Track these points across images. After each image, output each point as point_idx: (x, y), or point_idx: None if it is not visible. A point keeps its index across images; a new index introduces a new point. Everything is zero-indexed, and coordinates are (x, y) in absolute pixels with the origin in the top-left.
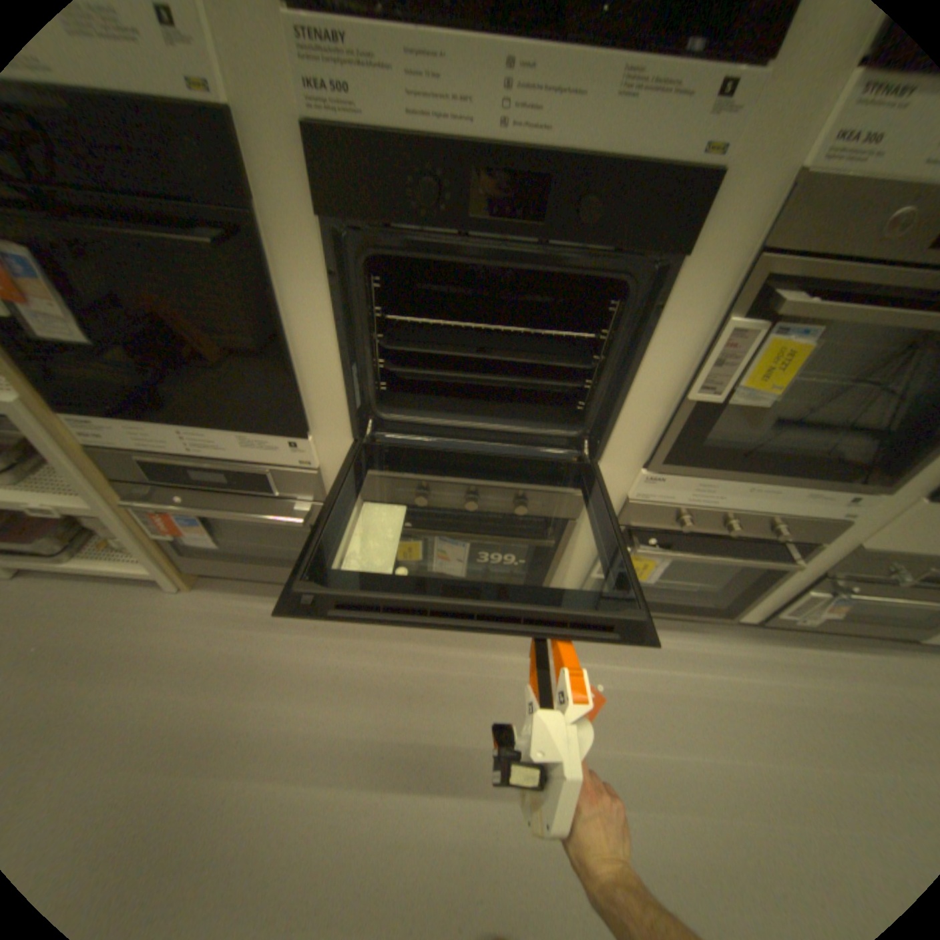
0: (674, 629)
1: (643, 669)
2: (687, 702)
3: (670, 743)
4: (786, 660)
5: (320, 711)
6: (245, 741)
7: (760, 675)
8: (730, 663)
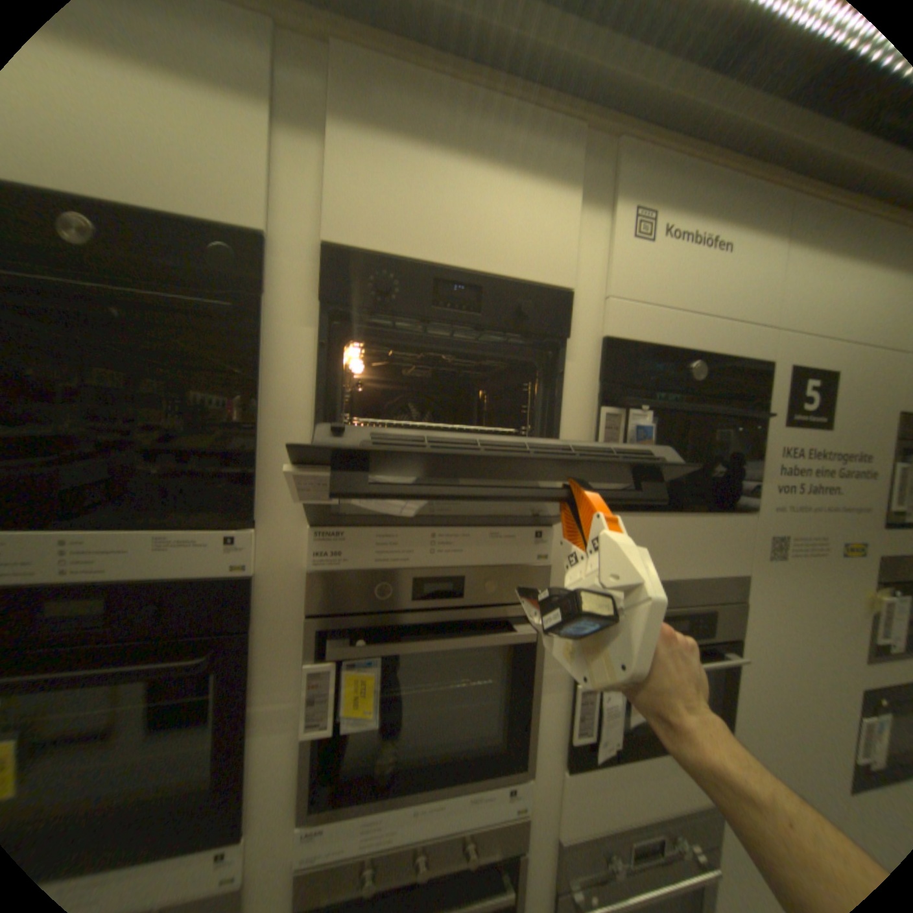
0: None
1: None
2: None
3: None
4: None
5: None
6: None
7: None
8: None
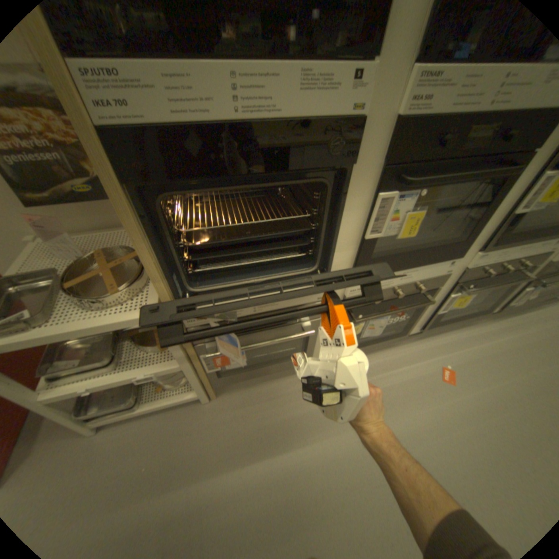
0: (460, 328)
1: (459, 351)
2: (485, 359)
3: (490, 380)
4: (510, 325)
5: (331, 433)
6: (304, 466)
7: (505, 335)
8: (491, 335)
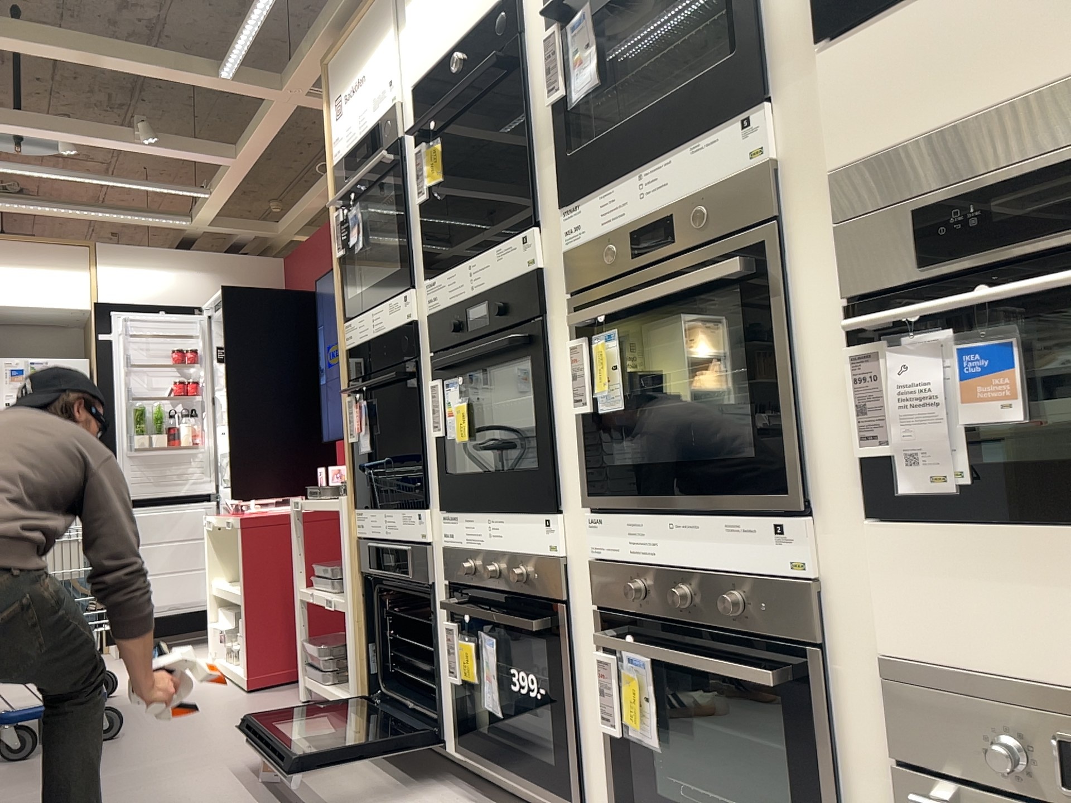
0: None
1: None
2: None
3: None
4: None
5: None
6: None
7: None
8: None
